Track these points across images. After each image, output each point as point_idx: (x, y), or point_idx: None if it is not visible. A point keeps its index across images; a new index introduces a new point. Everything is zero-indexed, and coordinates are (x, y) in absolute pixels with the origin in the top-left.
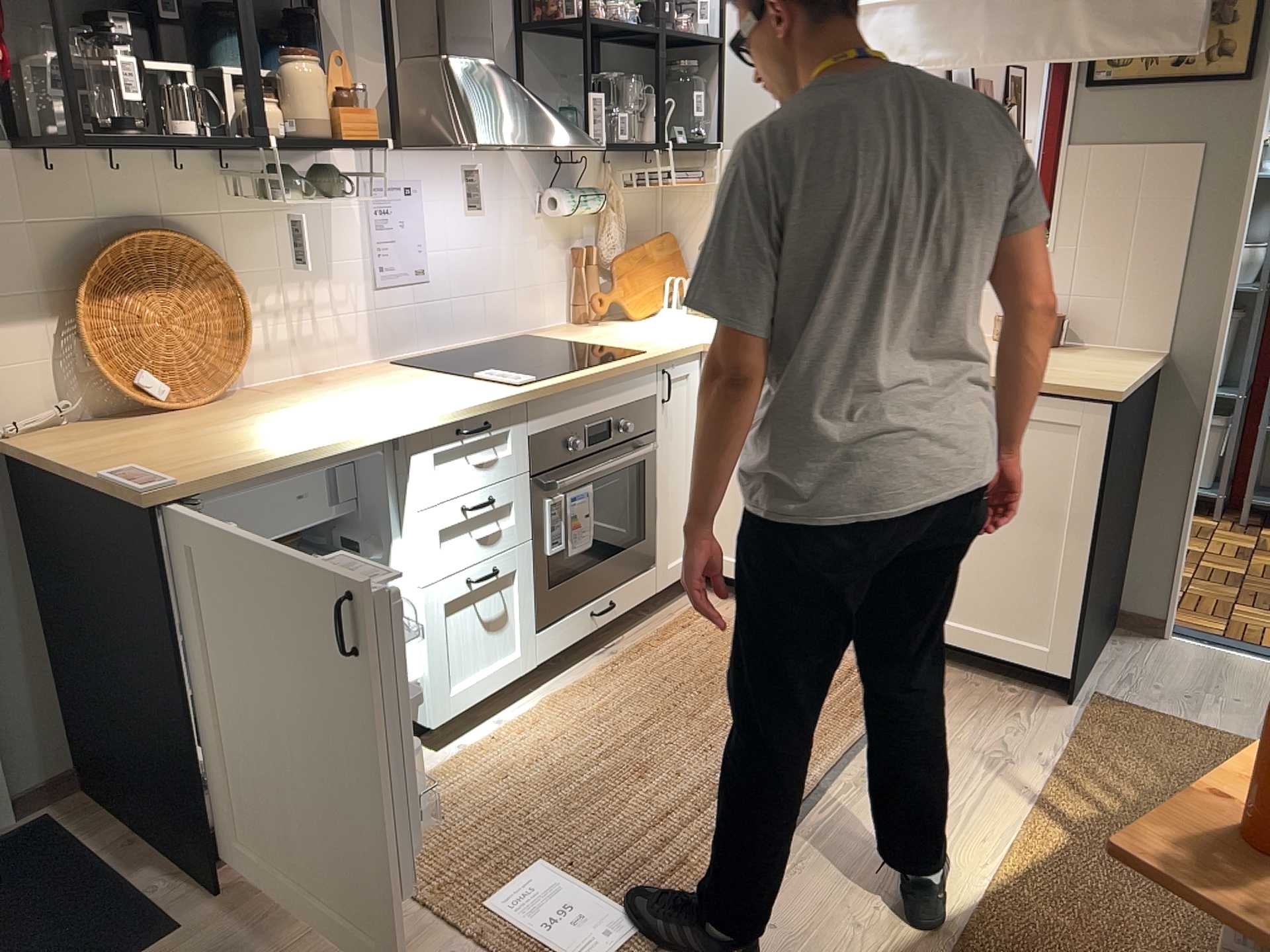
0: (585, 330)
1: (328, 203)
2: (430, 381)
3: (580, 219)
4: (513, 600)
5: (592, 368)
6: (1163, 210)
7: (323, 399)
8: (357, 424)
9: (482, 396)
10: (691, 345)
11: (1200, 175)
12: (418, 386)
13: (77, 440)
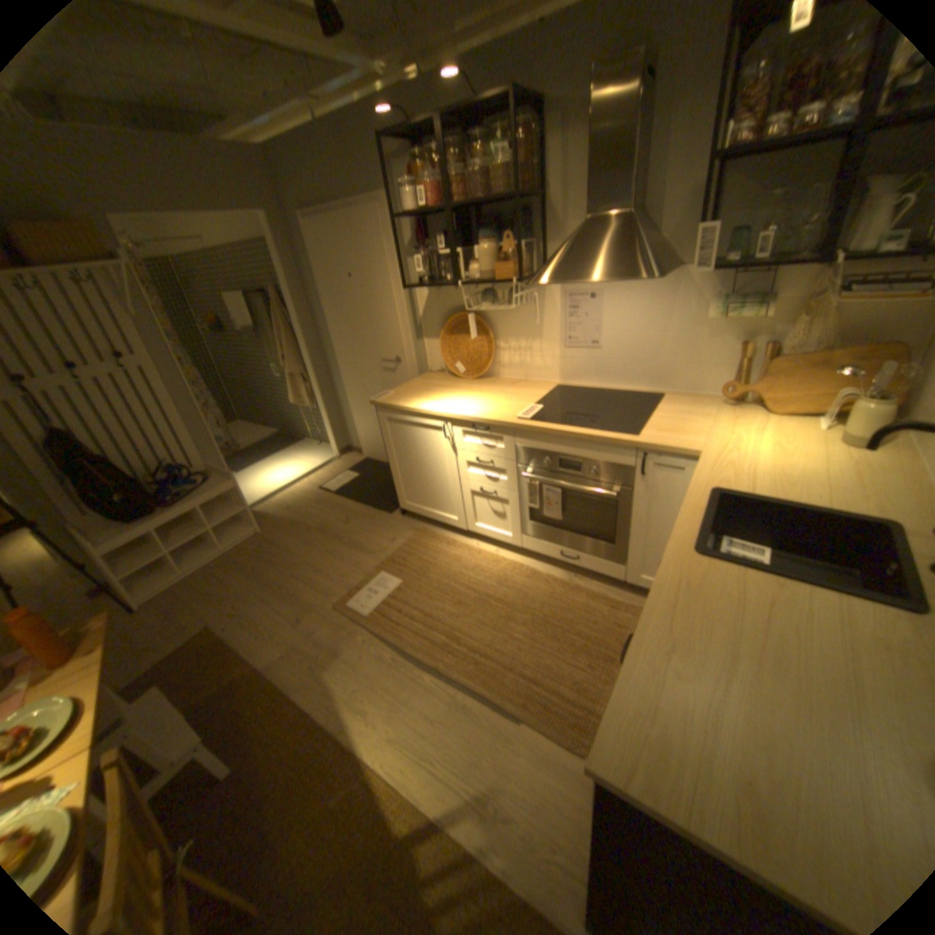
0: (708, 406)
1: (542, 302)
2: (524, 400)
3: (771, 319)
4: (507, 511)
5: (571, 428)
6: None
7: (485, 392)
8: (444, 406)
9: (494, 416)
10: (682, 448)
11: None
12: (511, 401)
13: (428, 379)
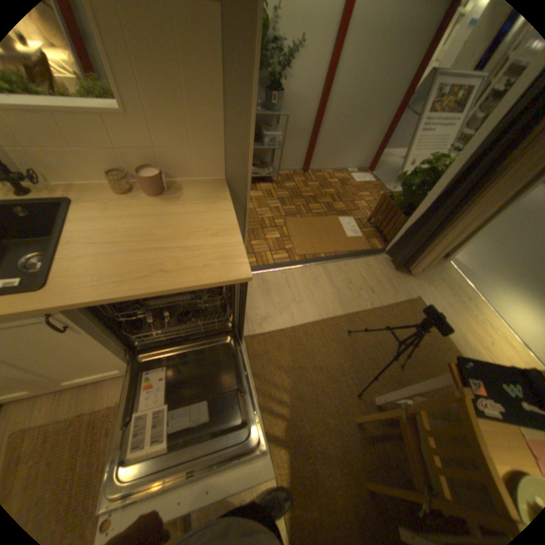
0: None
1: None
2: None
3: None
4: None
5: None
6: (200, 78)
7: None
8: None
9: None
10: None
11: (221, 43)
12: None
13: None
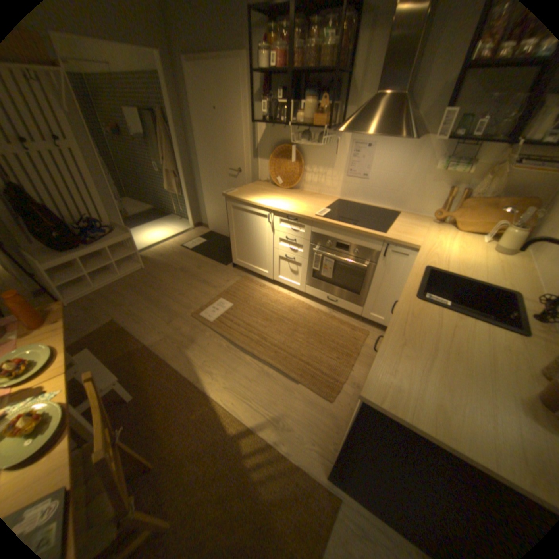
0: (424, 222)
1: (338, 144)
2: (318, 205)
3: (470, 175)
4: (299, 270)
5: (347, 224)
6: None
7: (294, 197)
8: (269, 202)
9: (301, 212)
10: (409, 243)
11: None
12: (311, 204)
13: (258, 184)
